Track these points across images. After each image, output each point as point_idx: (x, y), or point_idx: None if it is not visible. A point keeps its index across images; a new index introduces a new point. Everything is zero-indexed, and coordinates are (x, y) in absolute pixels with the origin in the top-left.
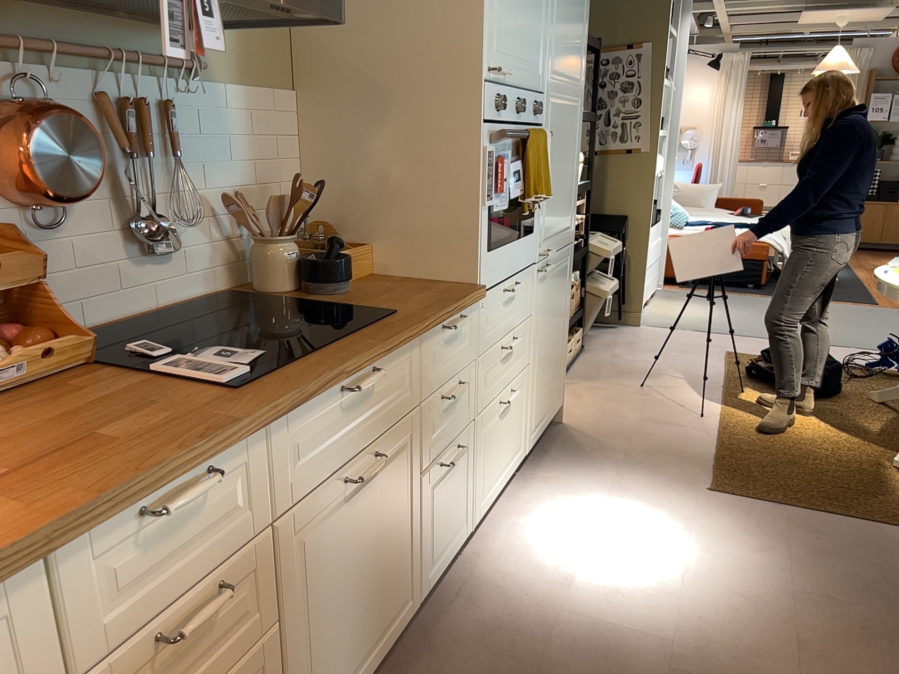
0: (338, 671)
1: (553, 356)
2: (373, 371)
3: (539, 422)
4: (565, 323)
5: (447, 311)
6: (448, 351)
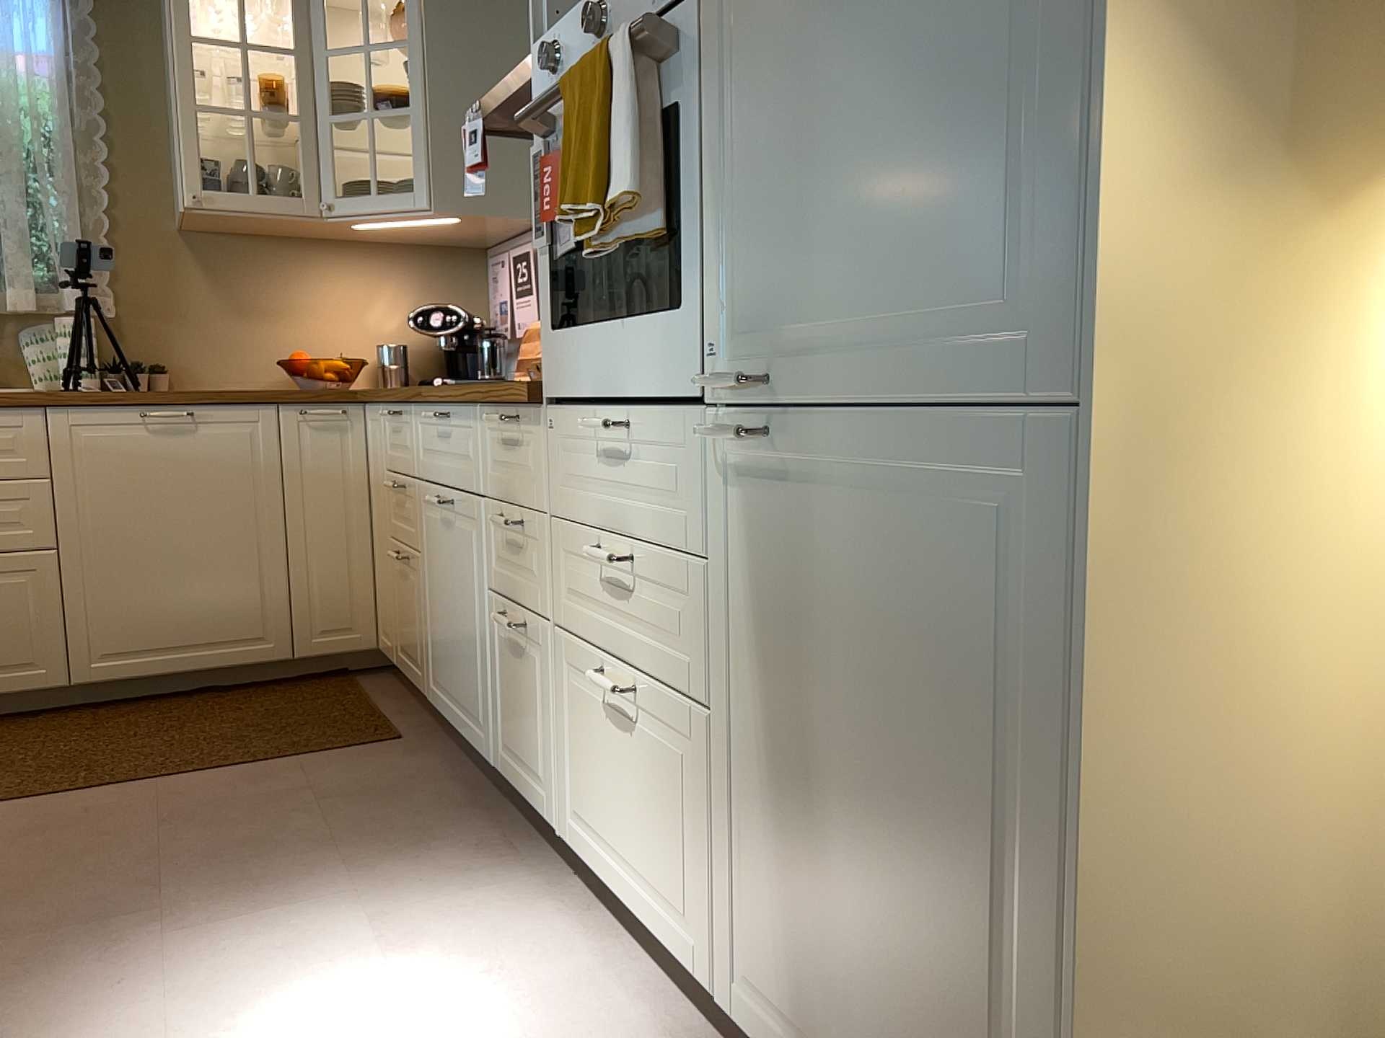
0: (442, 670)
1: (878, 881)
2: (443, 413)
3: (795, 1030)
4: (1040, 869)
5: (482, 391)
6: (507, 458)
